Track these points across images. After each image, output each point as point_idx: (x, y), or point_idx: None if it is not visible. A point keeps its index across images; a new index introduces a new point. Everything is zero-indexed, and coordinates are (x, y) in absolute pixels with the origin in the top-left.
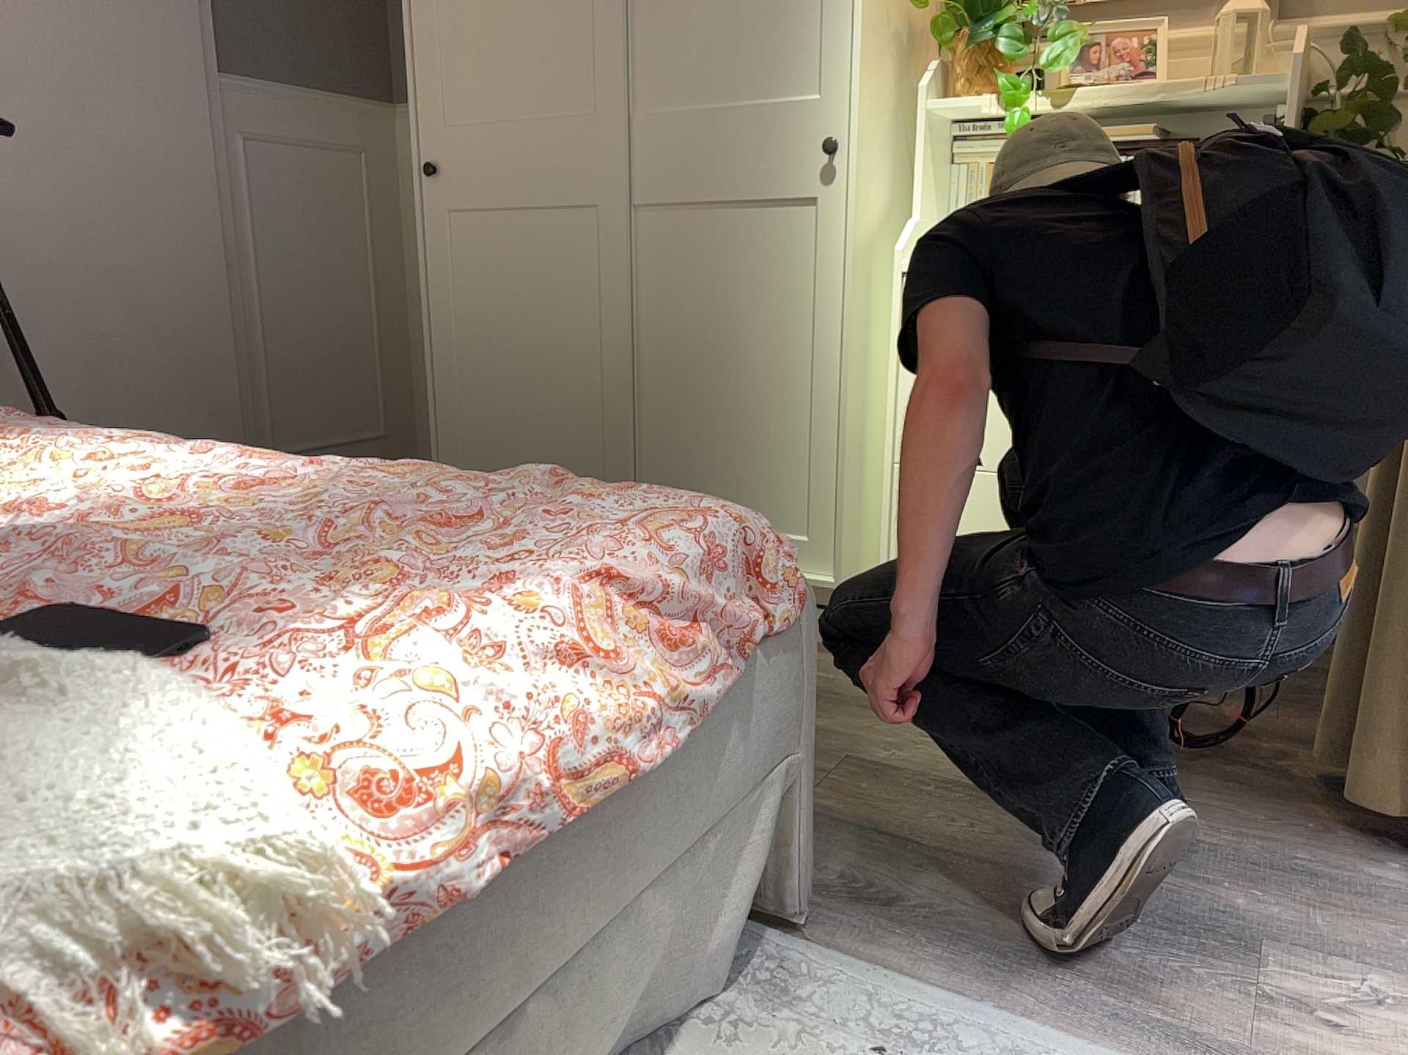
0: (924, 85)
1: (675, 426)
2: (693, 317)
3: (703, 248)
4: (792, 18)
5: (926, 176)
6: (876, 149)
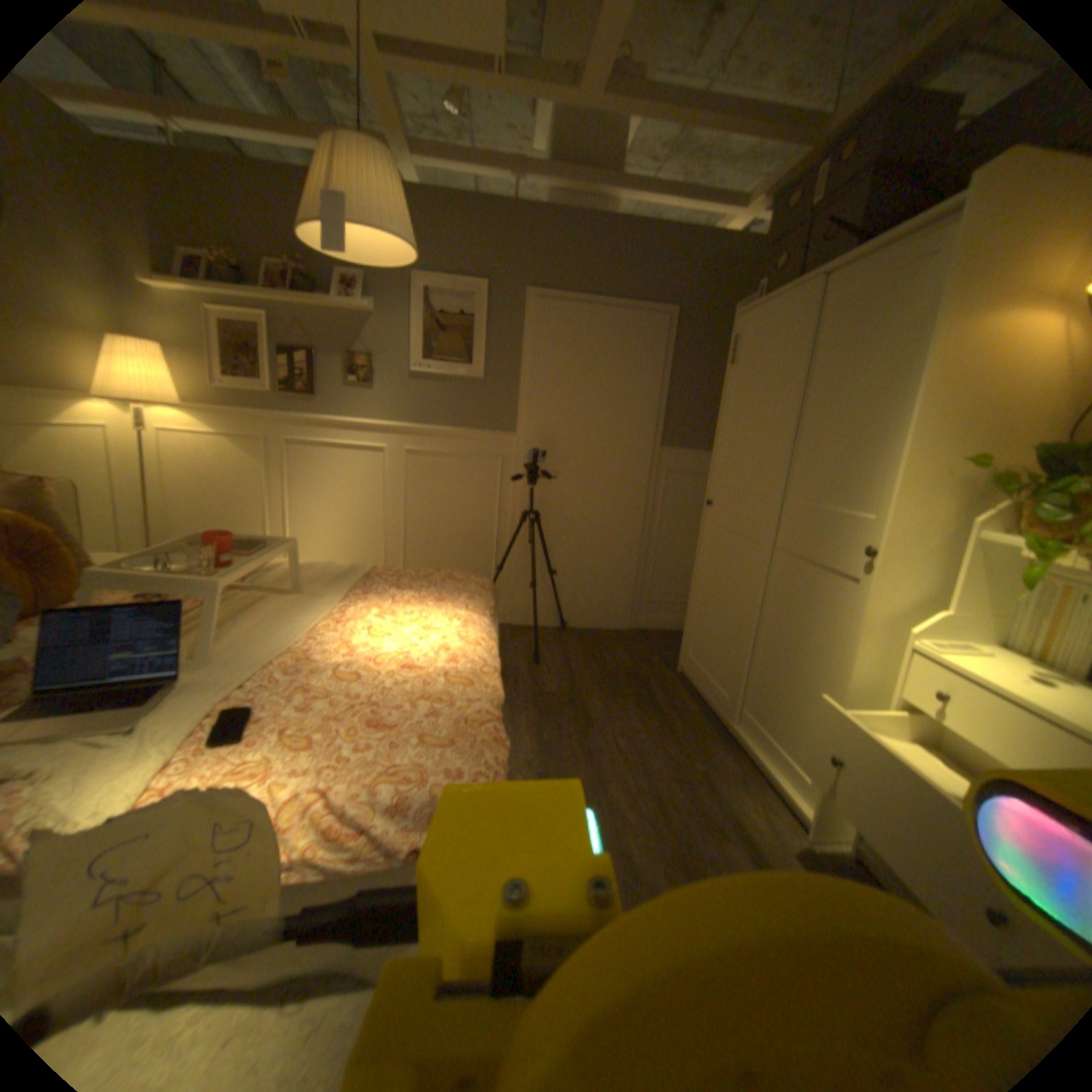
0: (981, 520)
1: (767, 673)
2: (787, 619)
3: (800, 584)
4: (872, 464)
5: (974, 585)
6: (918, 558)
